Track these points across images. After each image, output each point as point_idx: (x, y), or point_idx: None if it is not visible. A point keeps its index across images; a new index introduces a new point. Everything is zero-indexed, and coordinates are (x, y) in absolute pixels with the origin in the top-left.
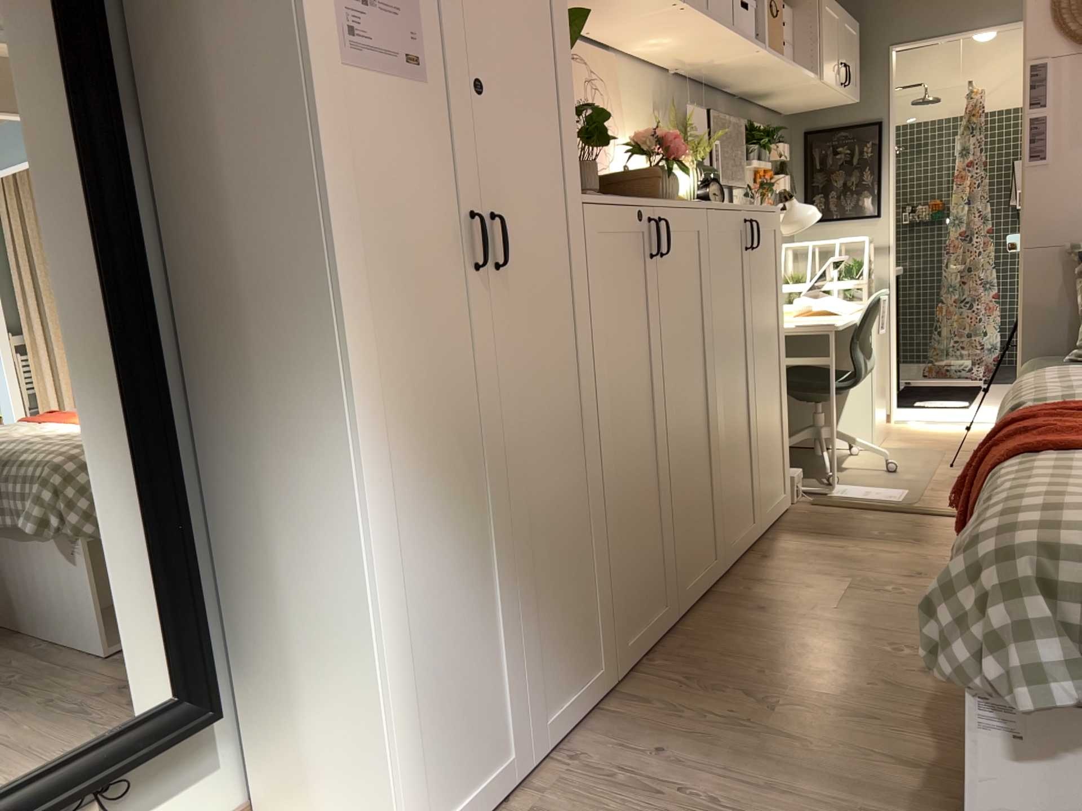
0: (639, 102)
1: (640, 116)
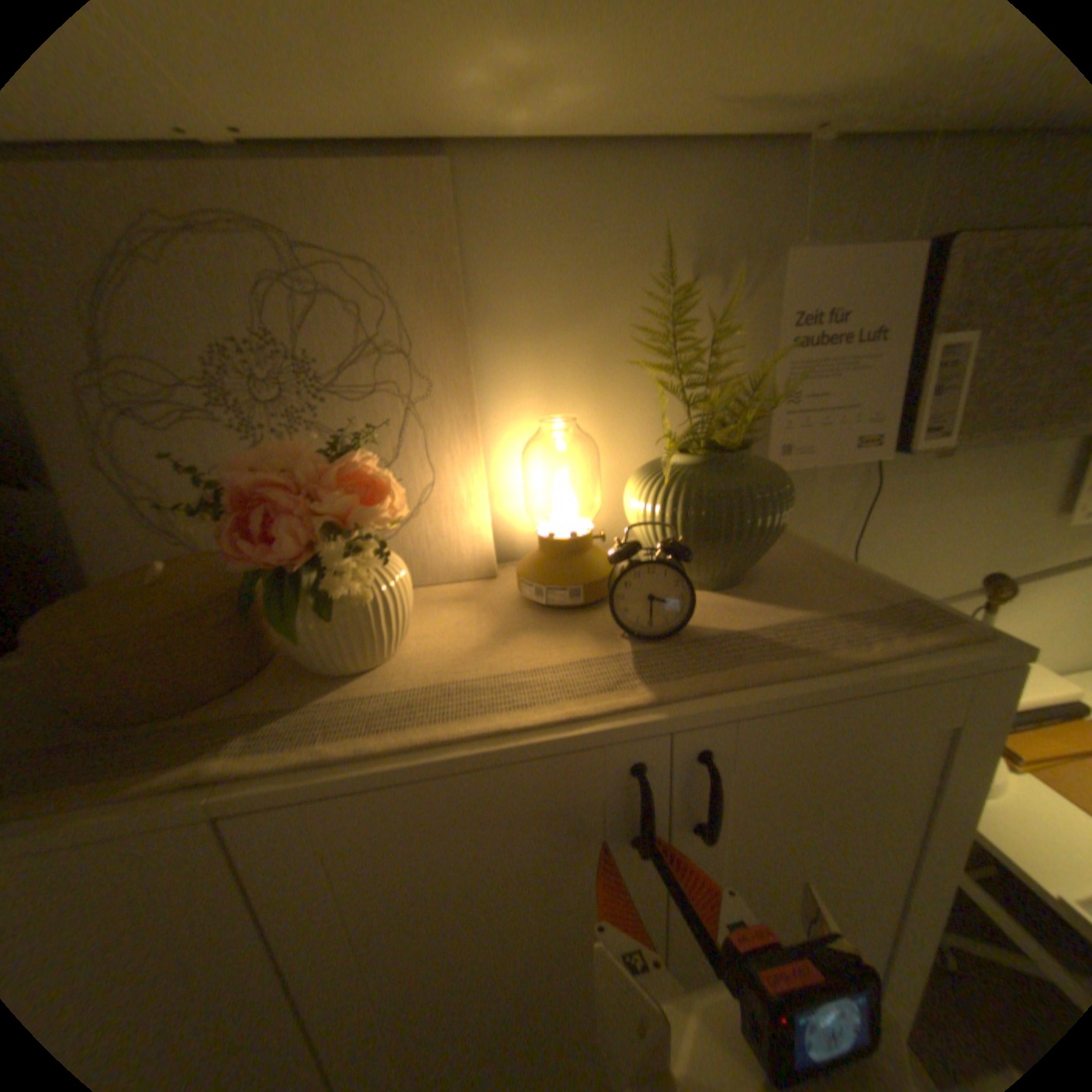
0: (632, 269)
1: (632, 307)
